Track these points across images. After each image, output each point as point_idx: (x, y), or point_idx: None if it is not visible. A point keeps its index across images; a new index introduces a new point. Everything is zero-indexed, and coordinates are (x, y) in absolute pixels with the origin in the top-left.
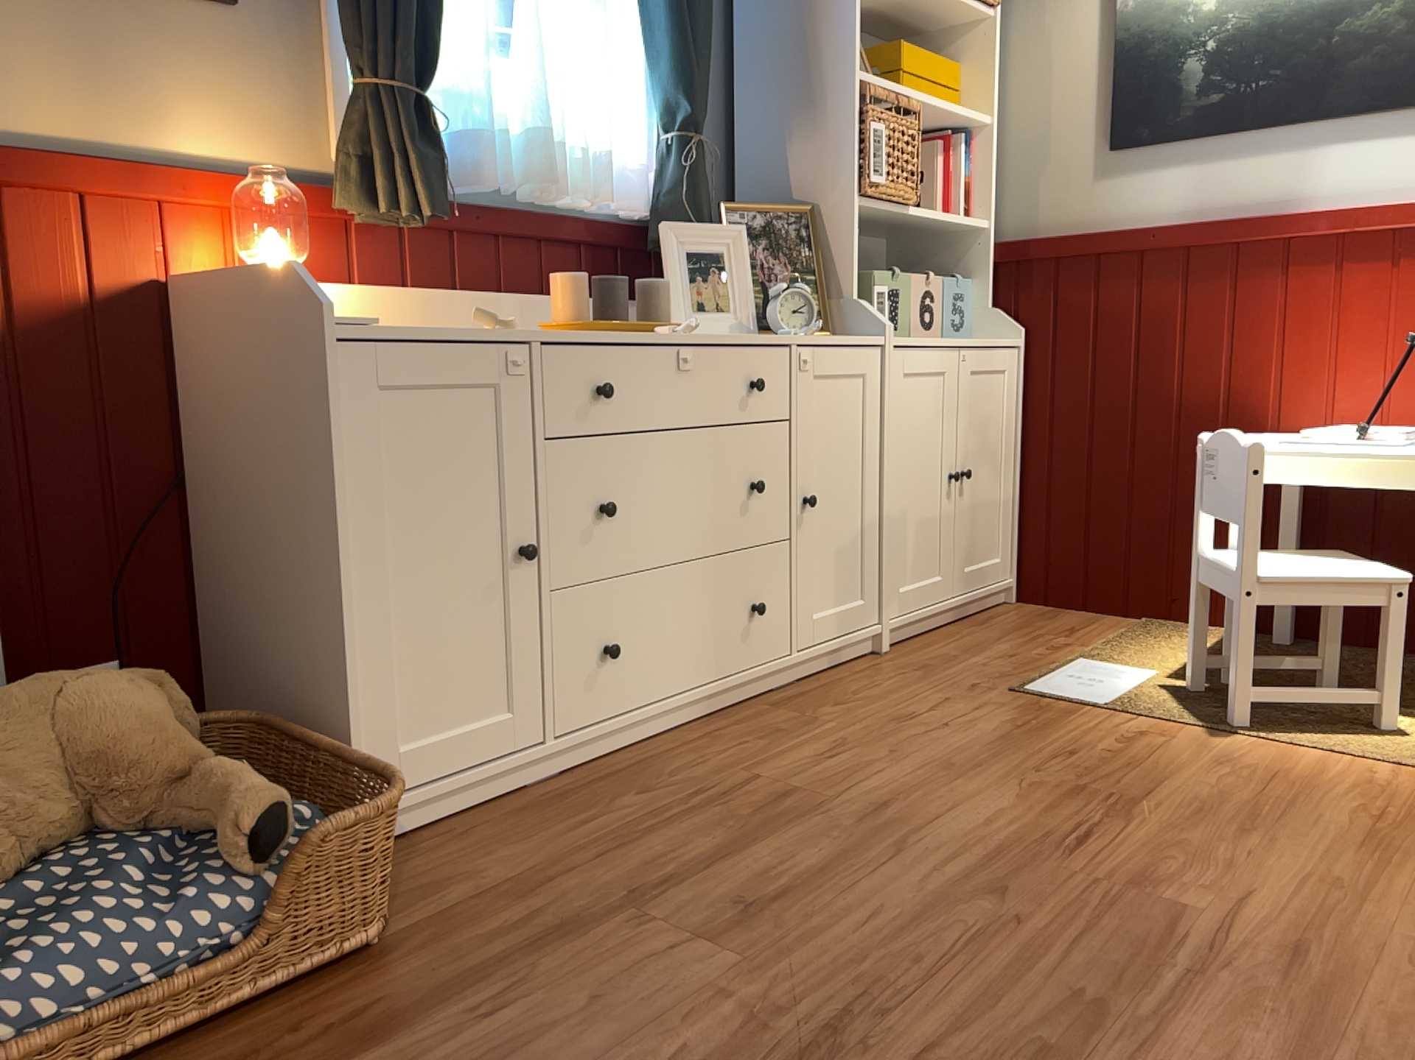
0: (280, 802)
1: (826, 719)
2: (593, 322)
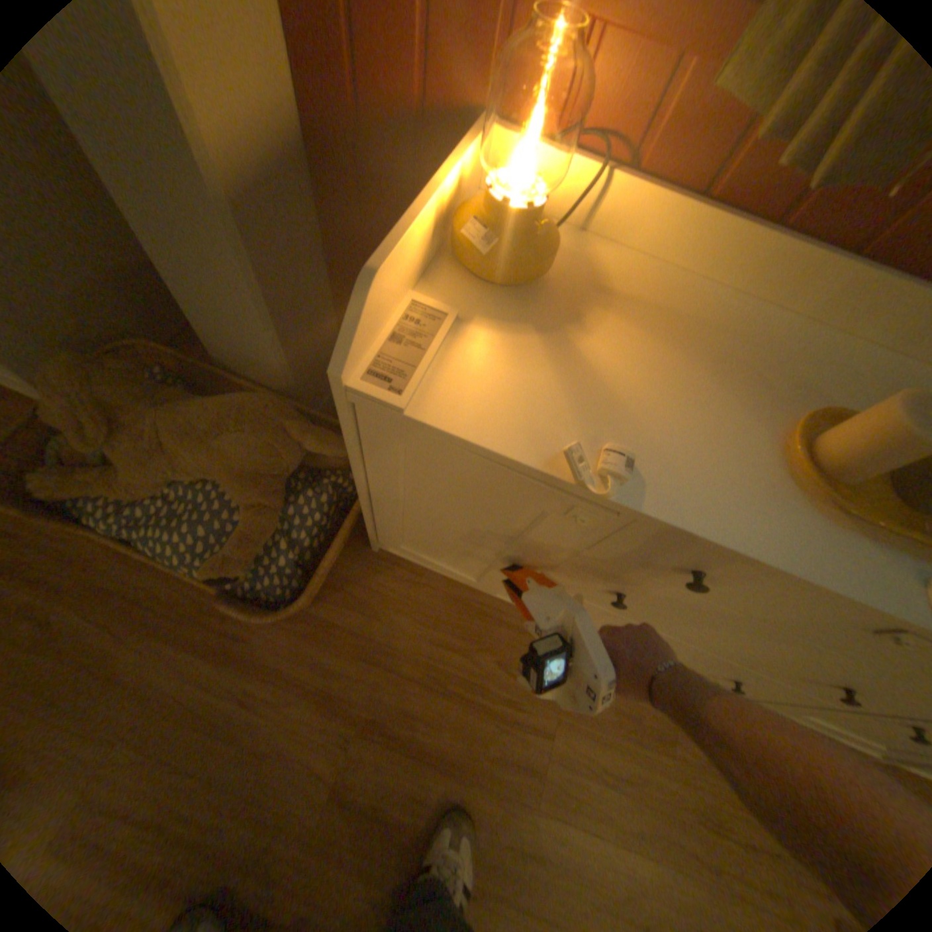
0: (235, 577)
1: (681, 755)
2: (846, 507)
